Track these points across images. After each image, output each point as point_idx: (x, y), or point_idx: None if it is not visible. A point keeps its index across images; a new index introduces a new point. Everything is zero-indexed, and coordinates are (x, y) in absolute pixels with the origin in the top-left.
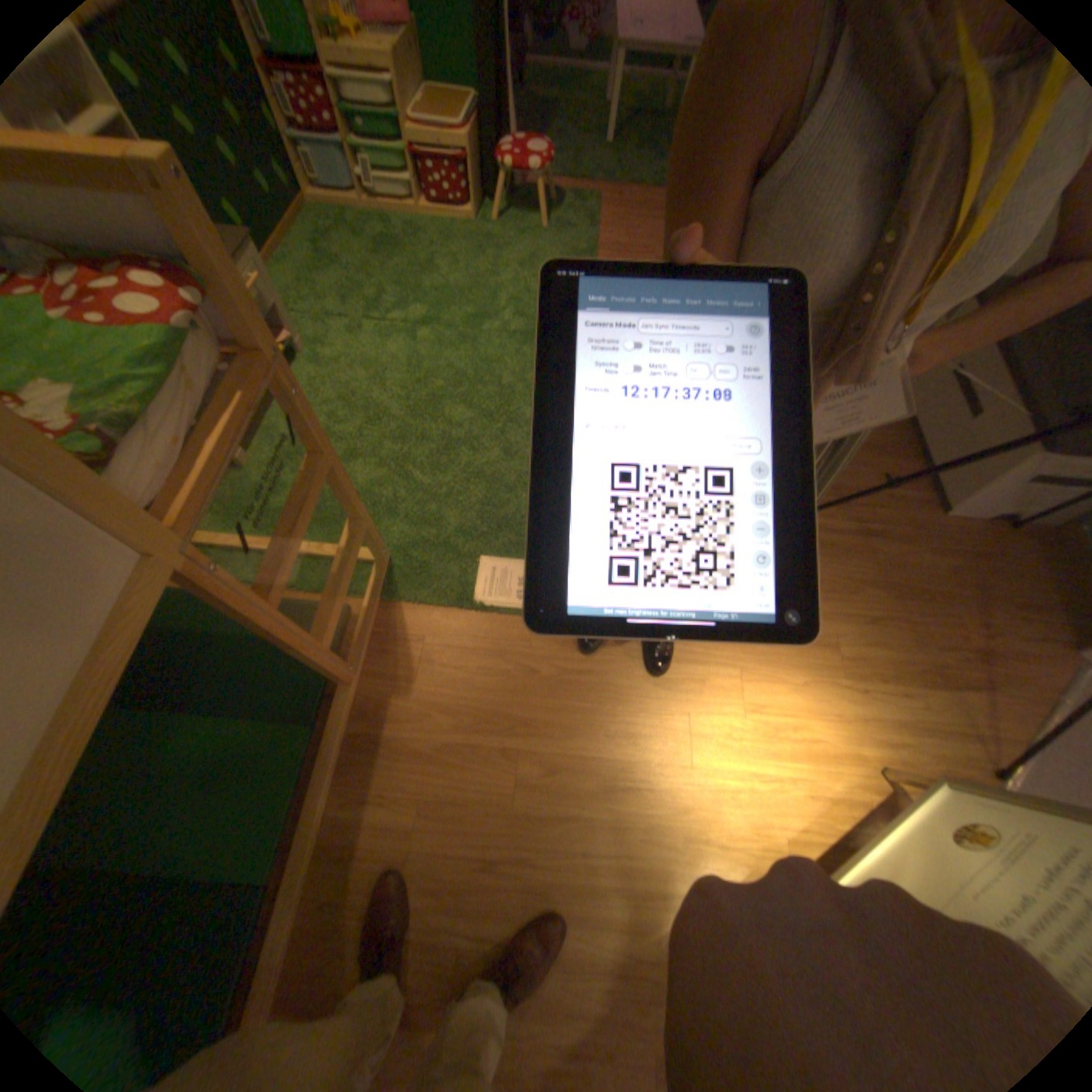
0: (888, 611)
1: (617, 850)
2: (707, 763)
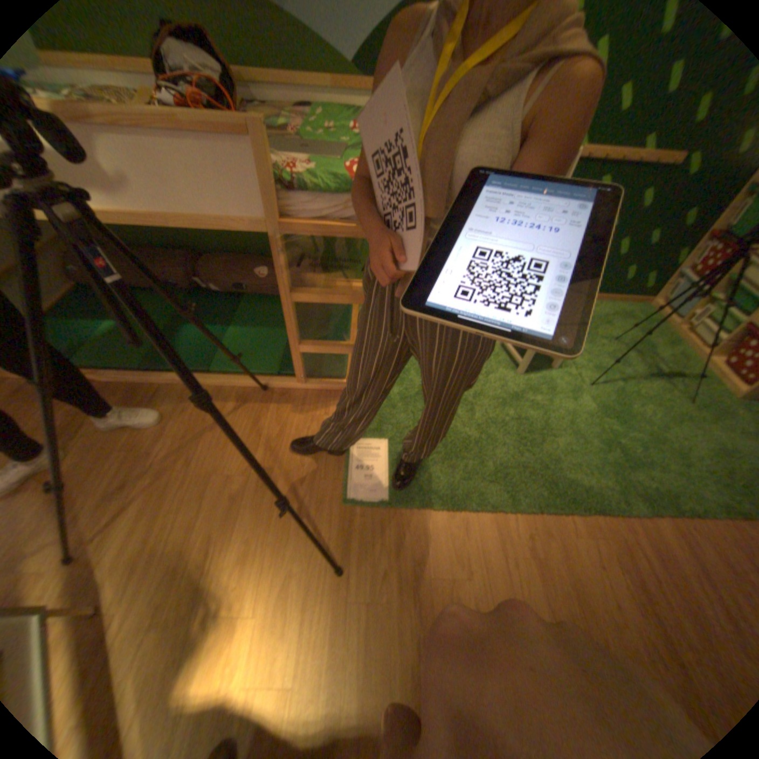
0: None
1: (162, 550)
2: (203, 641)
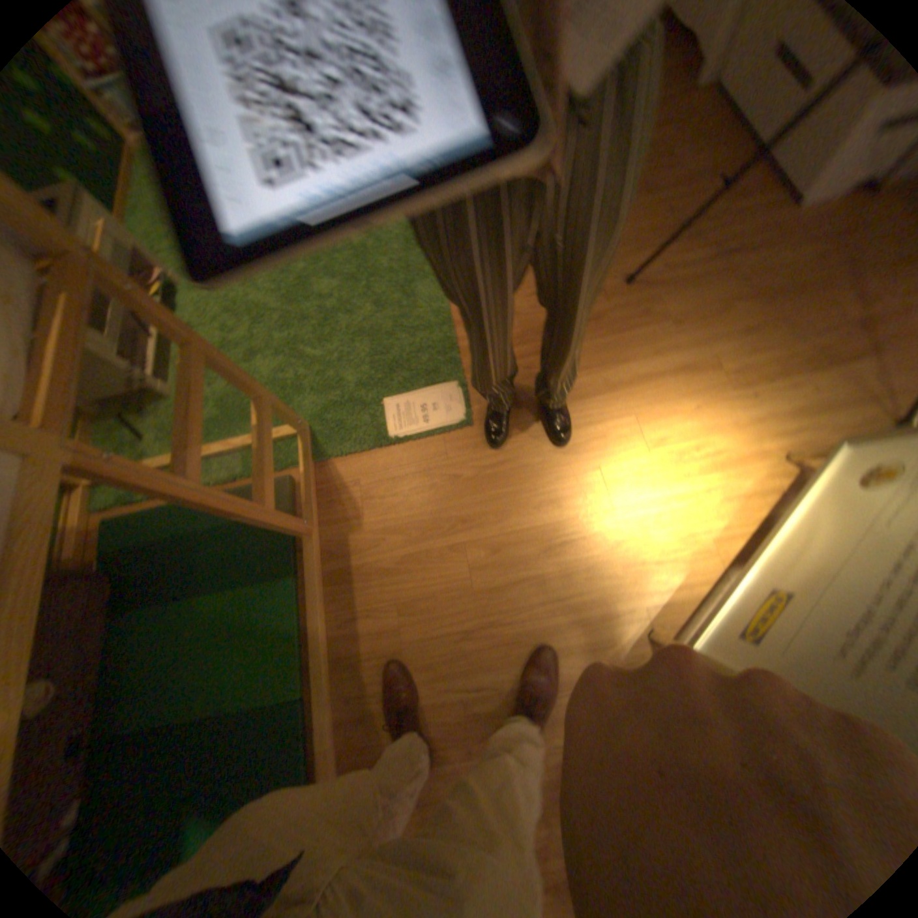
0: (761, 315)
1: (568, 591)
2: (626, 499)
